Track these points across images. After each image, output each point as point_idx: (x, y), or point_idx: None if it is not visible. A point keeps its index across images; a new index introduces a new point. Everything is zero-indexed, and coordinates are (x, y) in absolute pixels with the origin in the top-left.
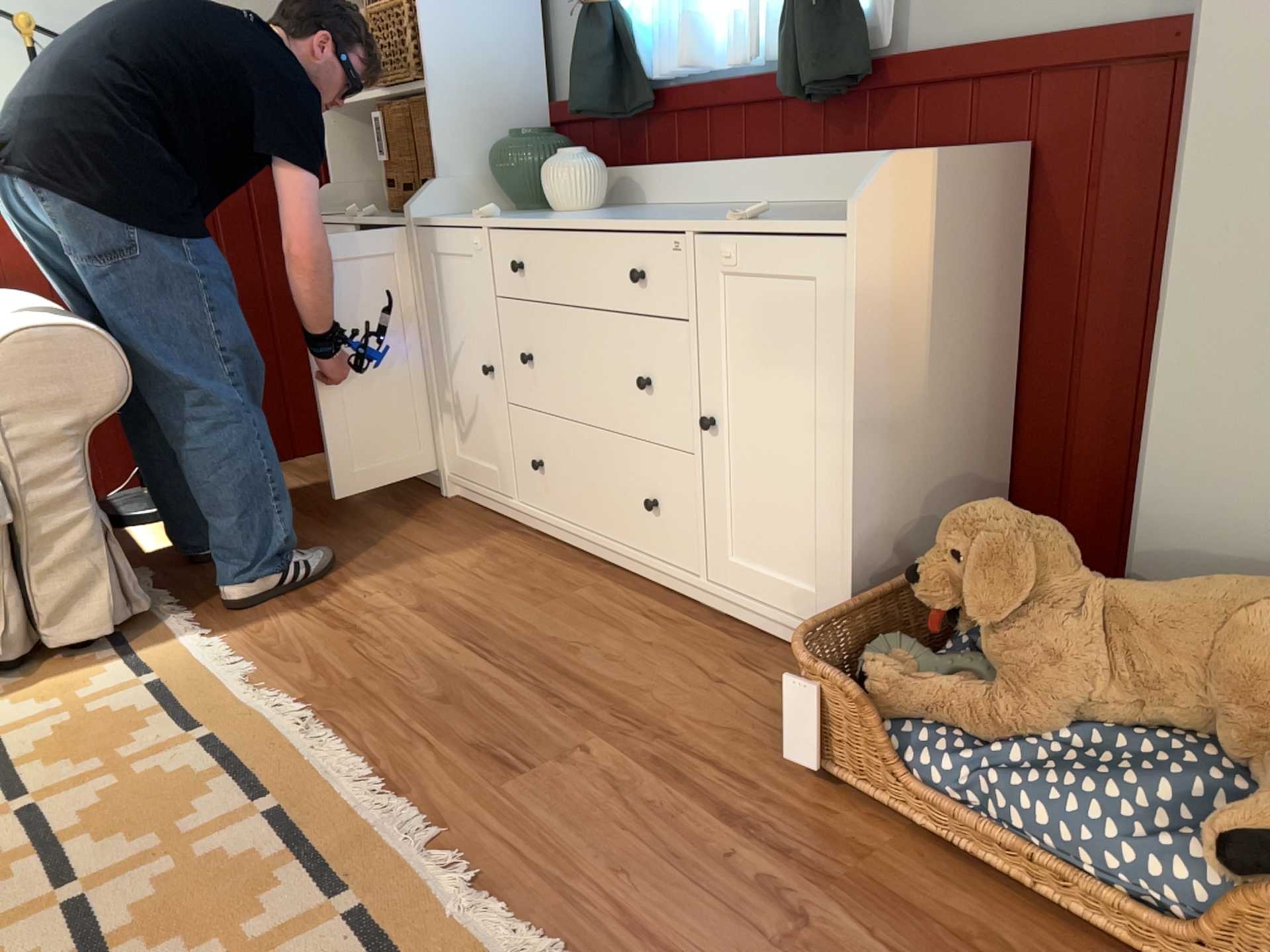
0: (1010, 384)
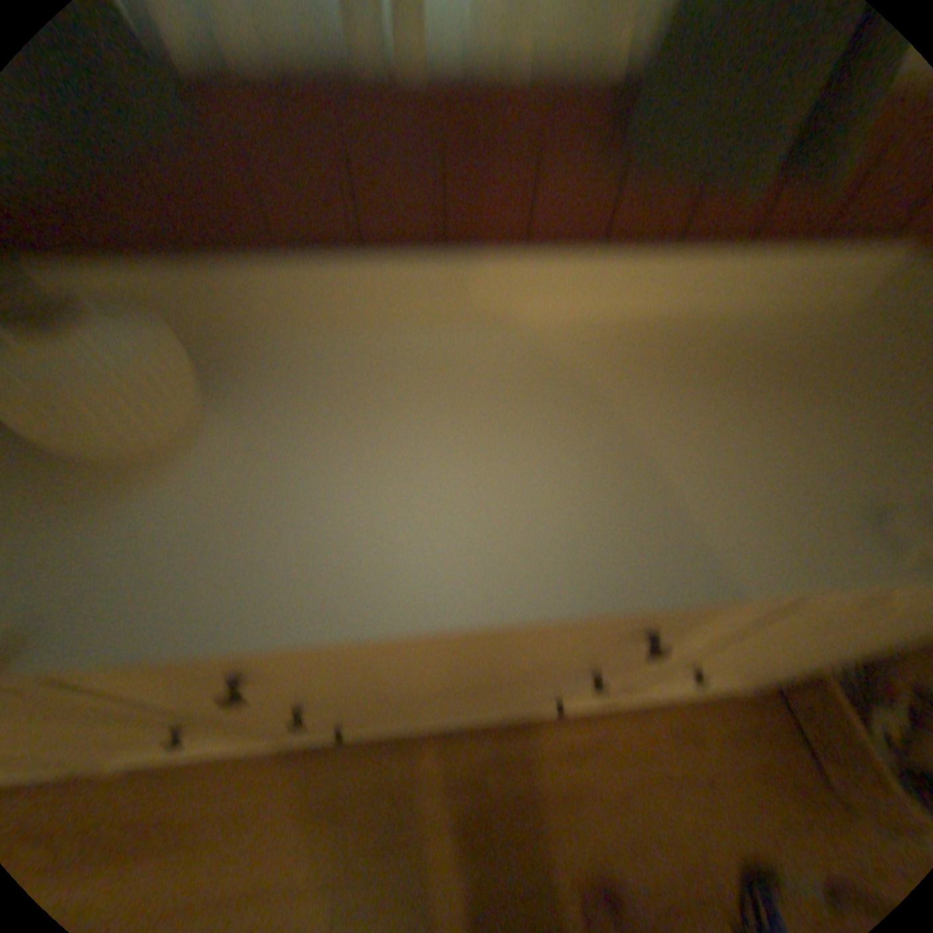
0: None
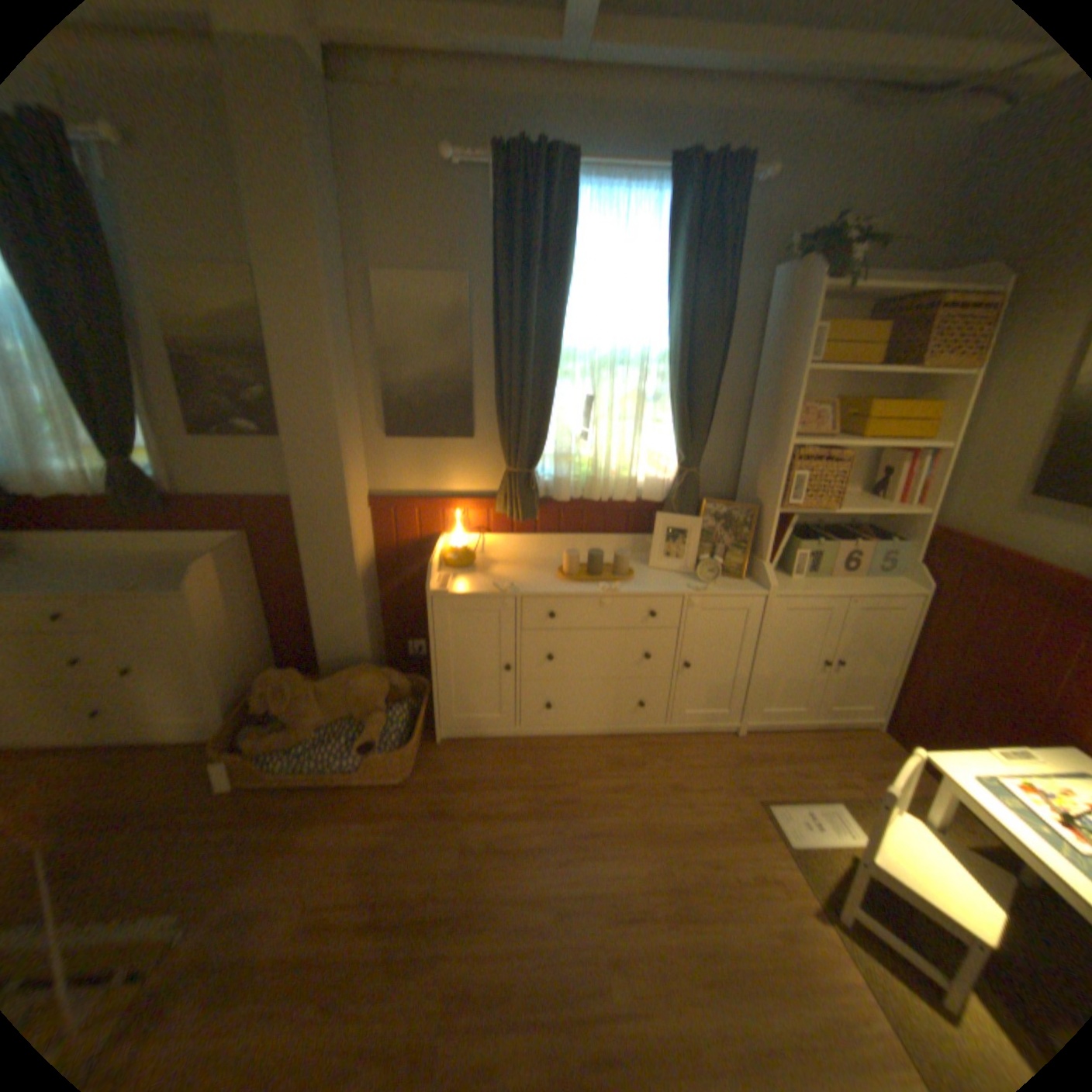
0: (261, 613)
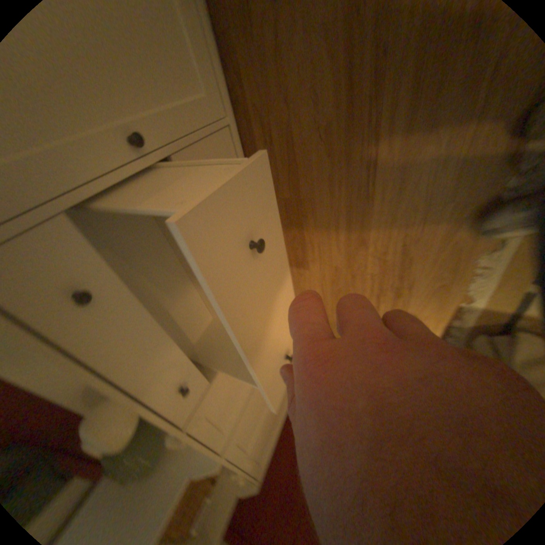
0: None
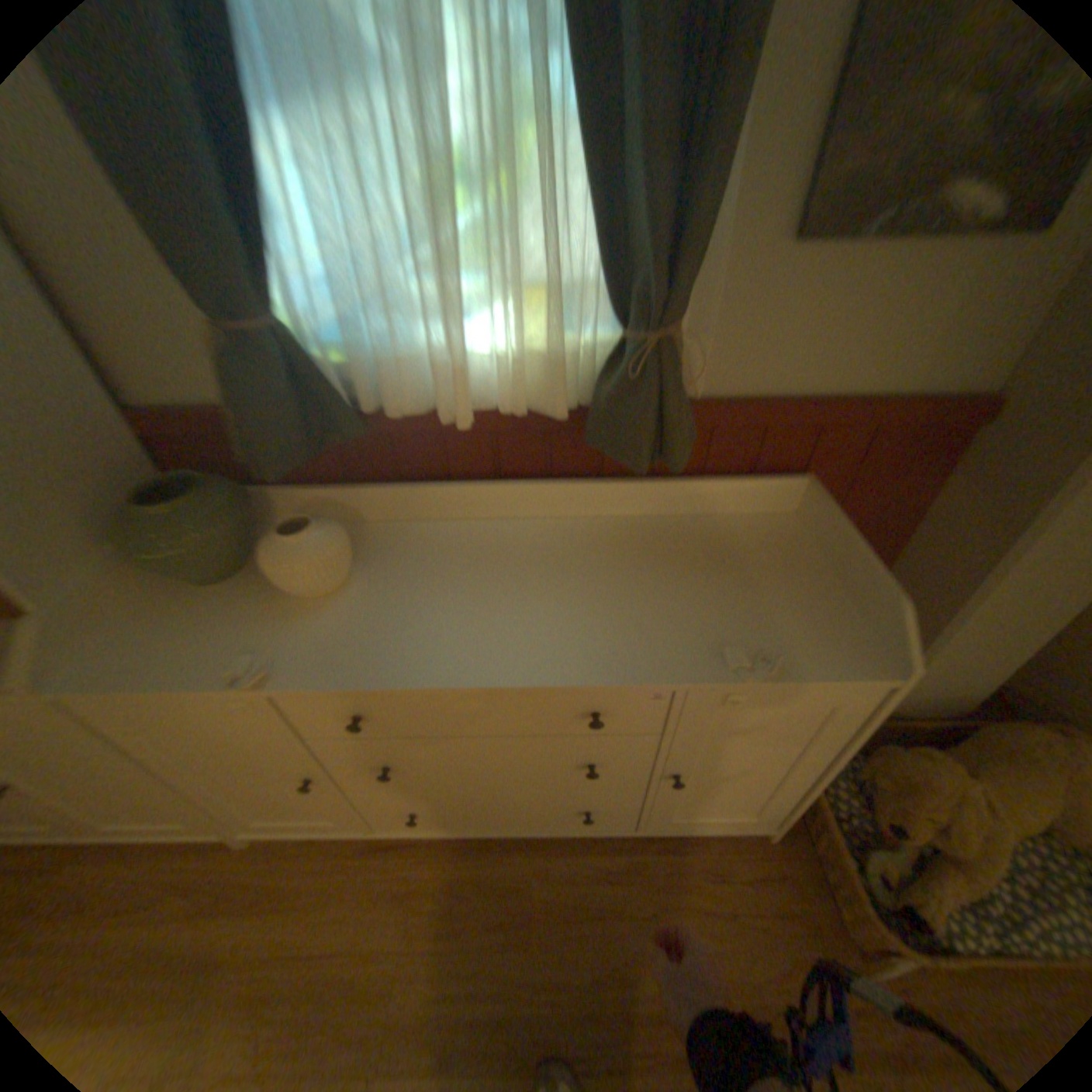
0: None
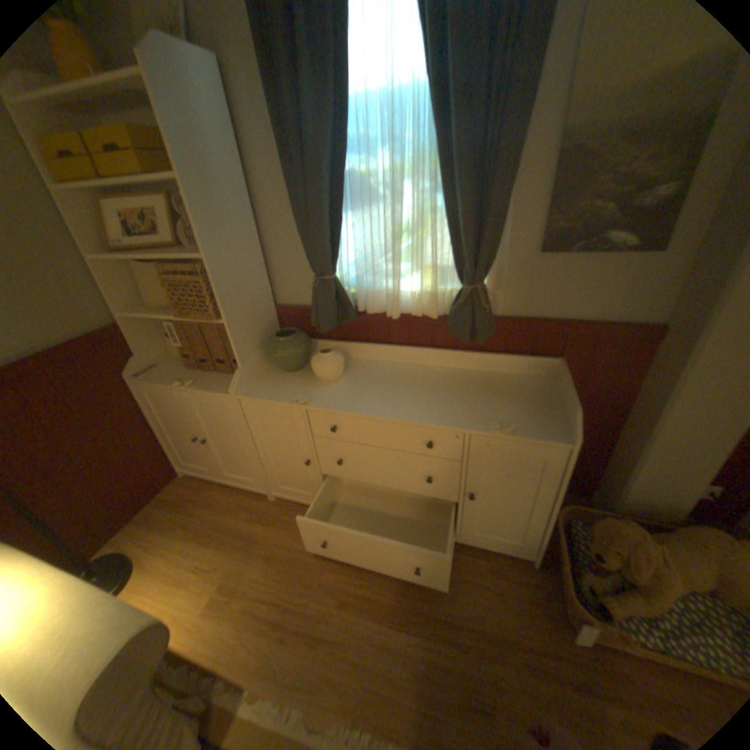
0: None
